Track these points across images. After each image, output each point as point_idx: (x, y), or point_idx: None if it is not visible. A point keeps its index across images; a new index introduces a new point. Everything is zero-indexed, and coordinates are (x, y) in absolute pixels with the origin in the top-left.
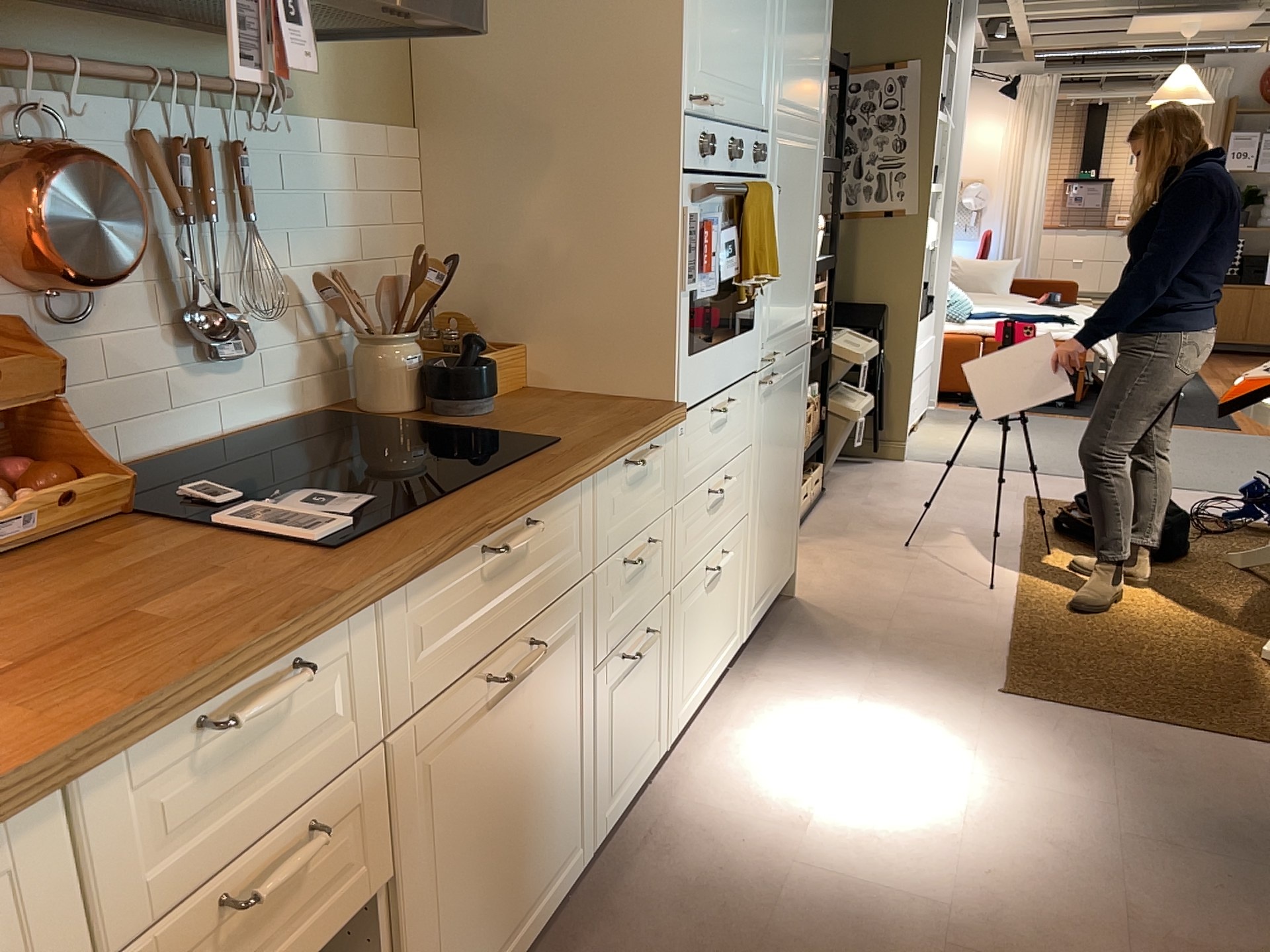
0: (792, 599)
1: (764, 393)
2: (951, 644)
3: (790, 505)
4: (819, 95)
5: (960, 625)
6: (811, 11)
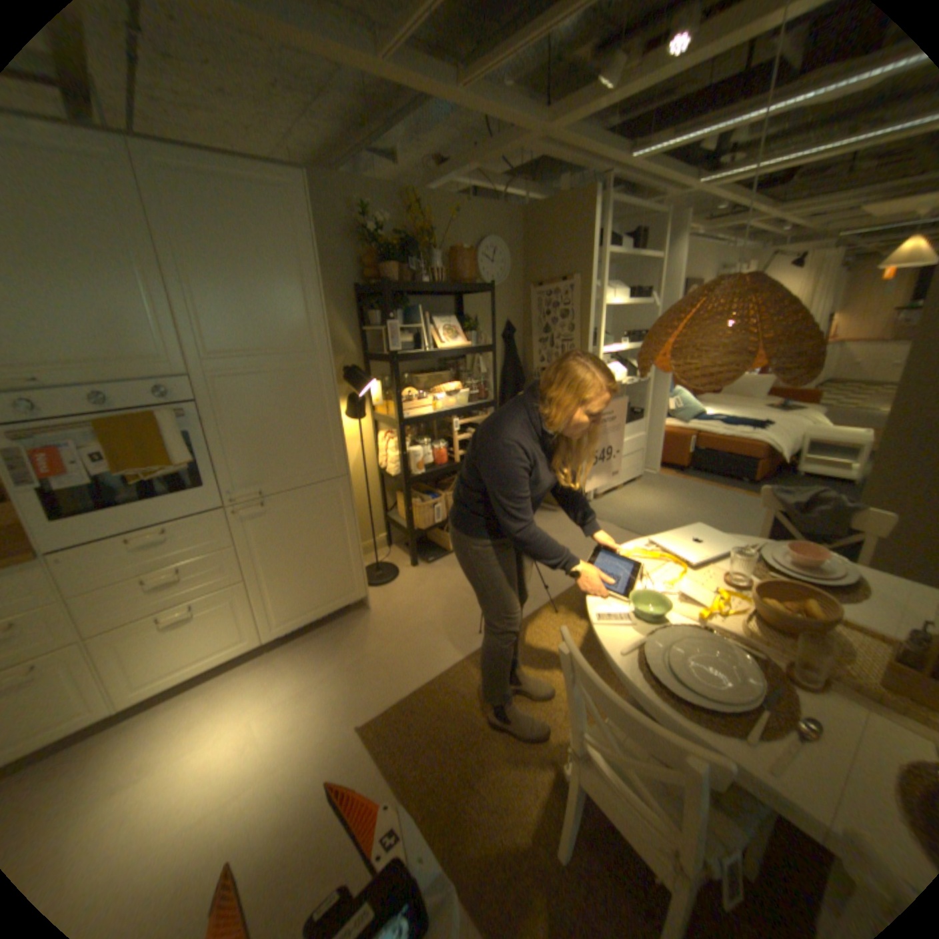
0: (365, 611)
1: (244, 517)
2: (390, 676)
3: (336, 566)
4: (302, 335)
5: (418, 661)
6: (257, 288)
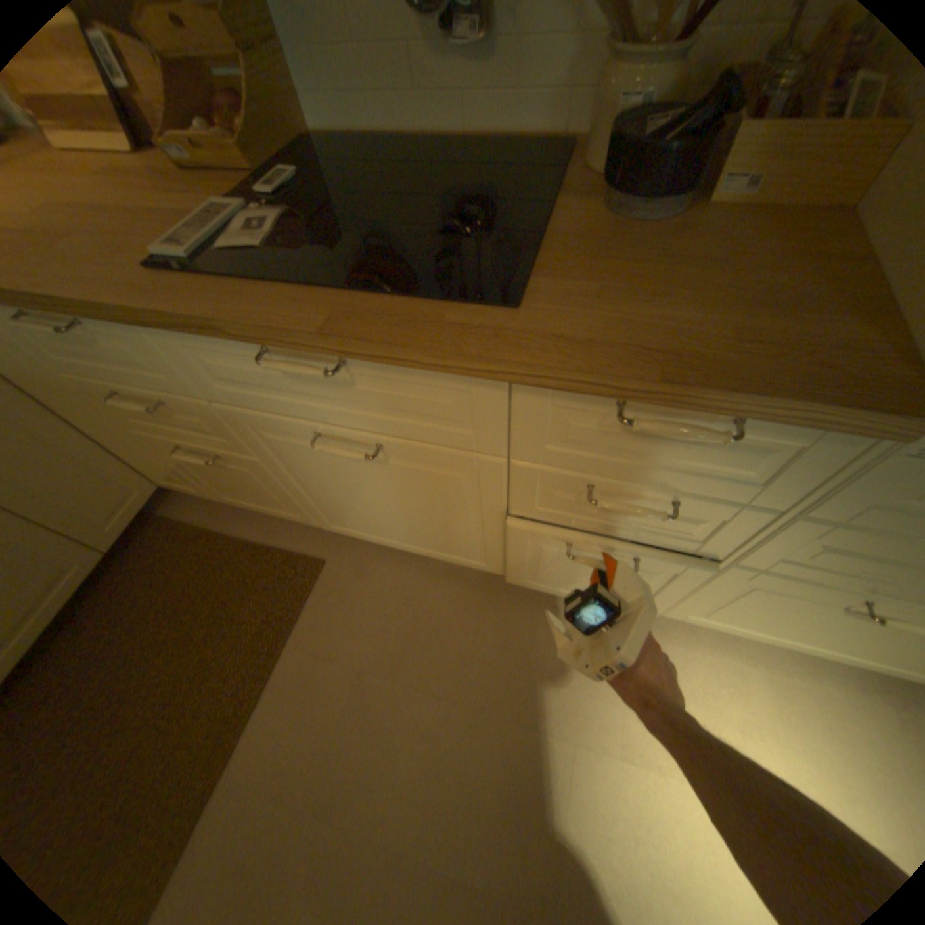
0: None
1: None
2: None
3: None
4: None
5: None
6: None
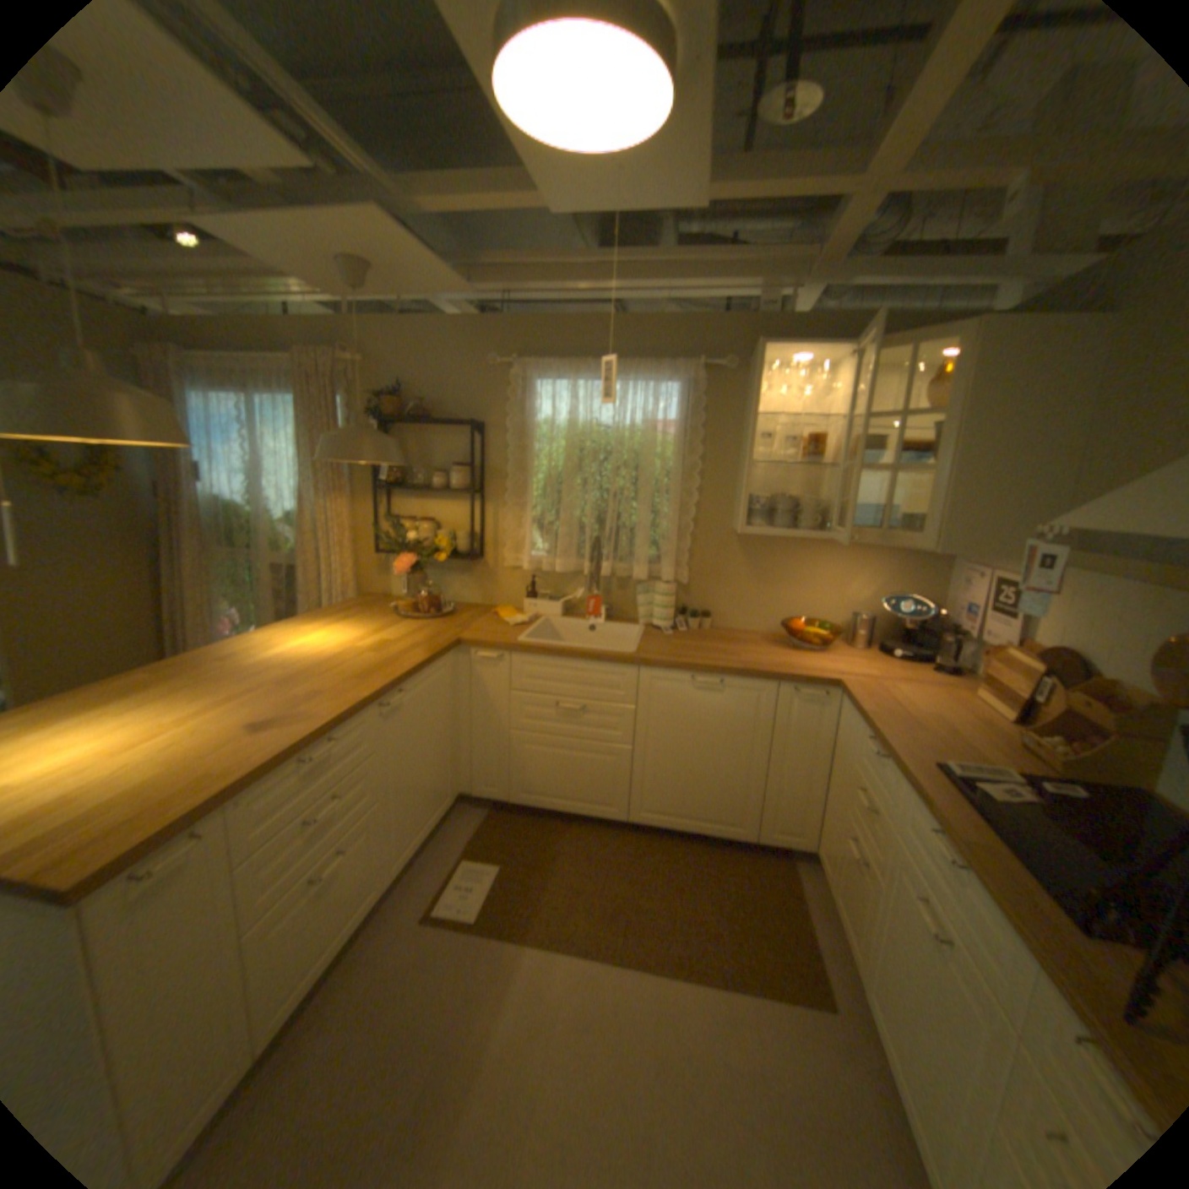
0: None
1: None
2: None
3: None
4: None
5: None
6: None
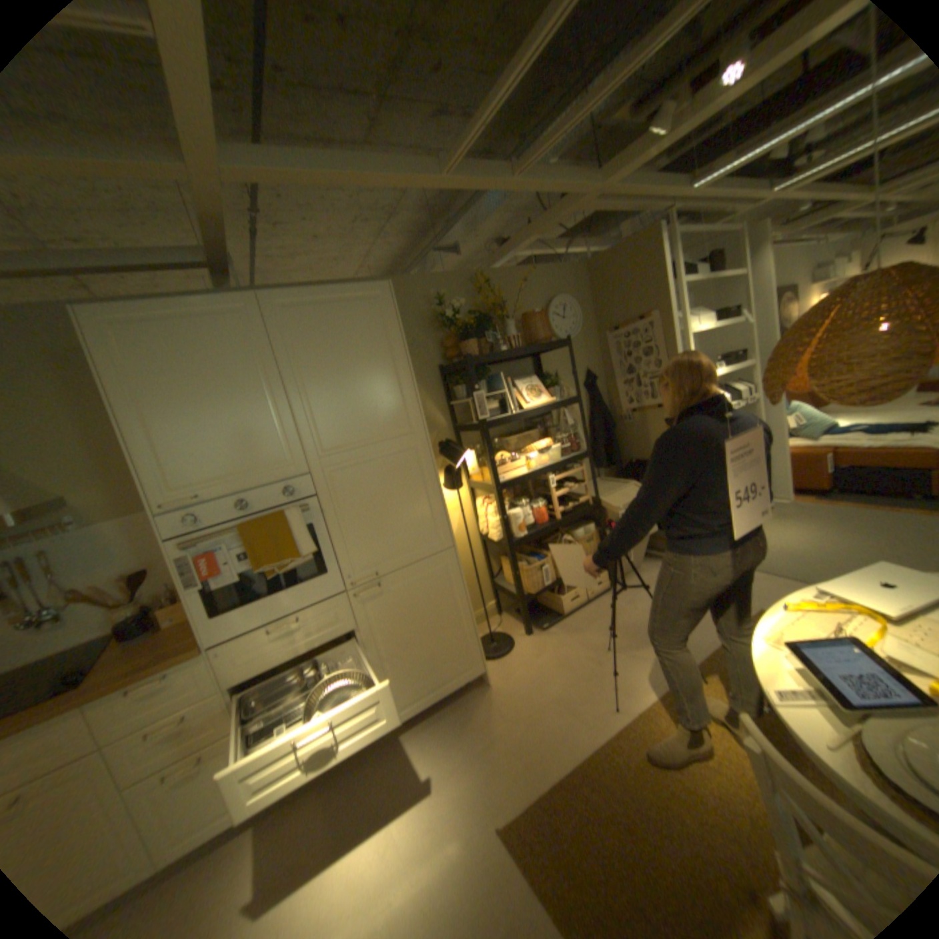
0: (486, 689)
1: (363, 600)
2: (524, 766)
3: (452, 642)
4: (400, 421)
5: (552, 748)
6: (359, 387)
